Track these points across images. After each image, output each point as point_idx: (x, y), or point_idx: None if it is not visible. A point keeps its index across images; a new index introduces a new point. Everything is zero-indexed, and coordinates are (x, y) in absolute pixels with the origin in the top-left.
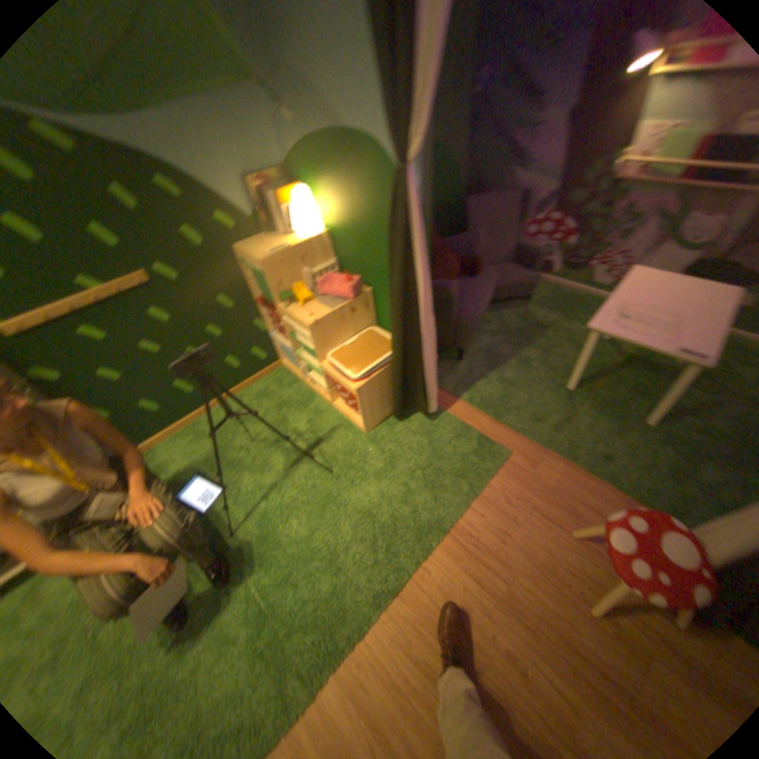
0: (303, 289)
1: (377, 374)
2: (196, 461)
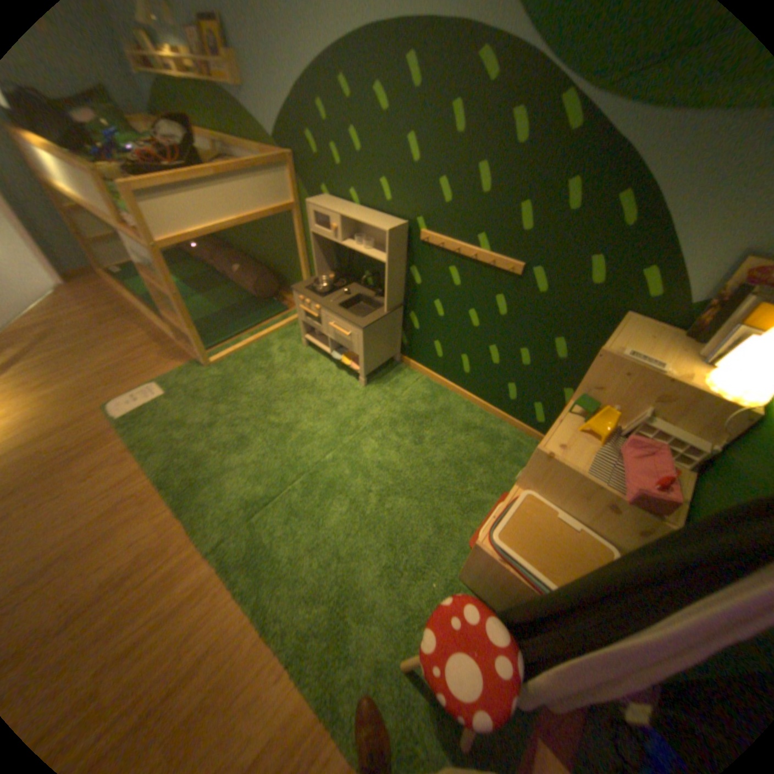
0: (614, 422)
1: (516, 578)
2: (407, 407)
